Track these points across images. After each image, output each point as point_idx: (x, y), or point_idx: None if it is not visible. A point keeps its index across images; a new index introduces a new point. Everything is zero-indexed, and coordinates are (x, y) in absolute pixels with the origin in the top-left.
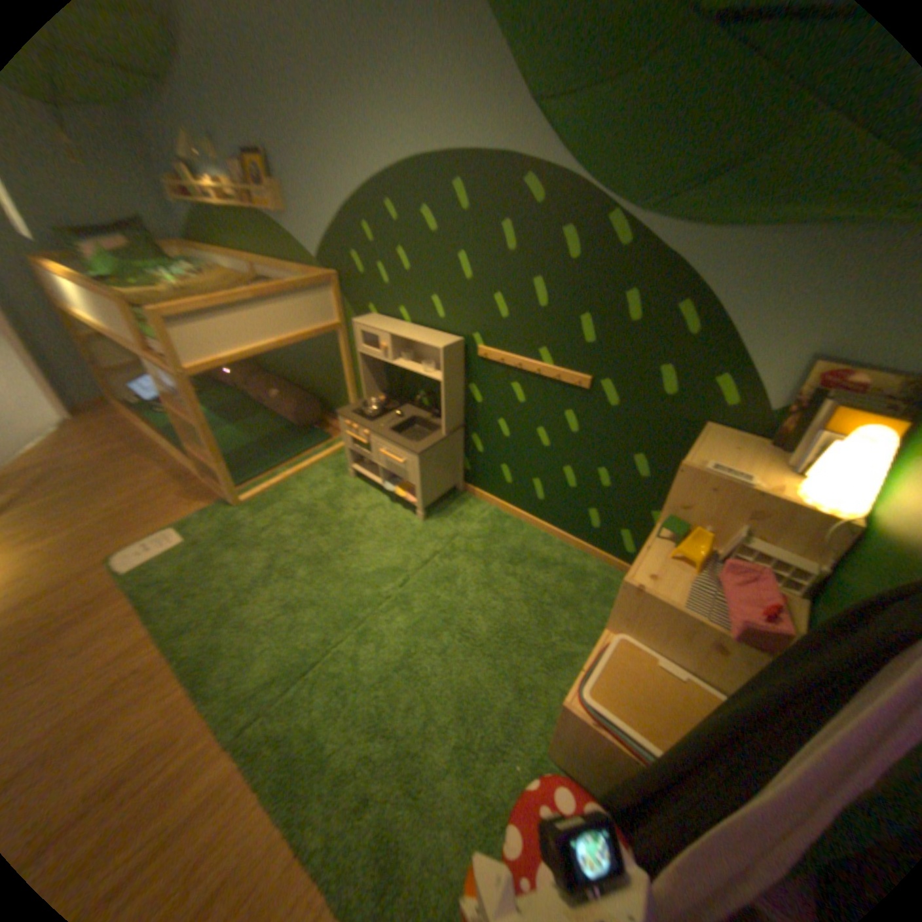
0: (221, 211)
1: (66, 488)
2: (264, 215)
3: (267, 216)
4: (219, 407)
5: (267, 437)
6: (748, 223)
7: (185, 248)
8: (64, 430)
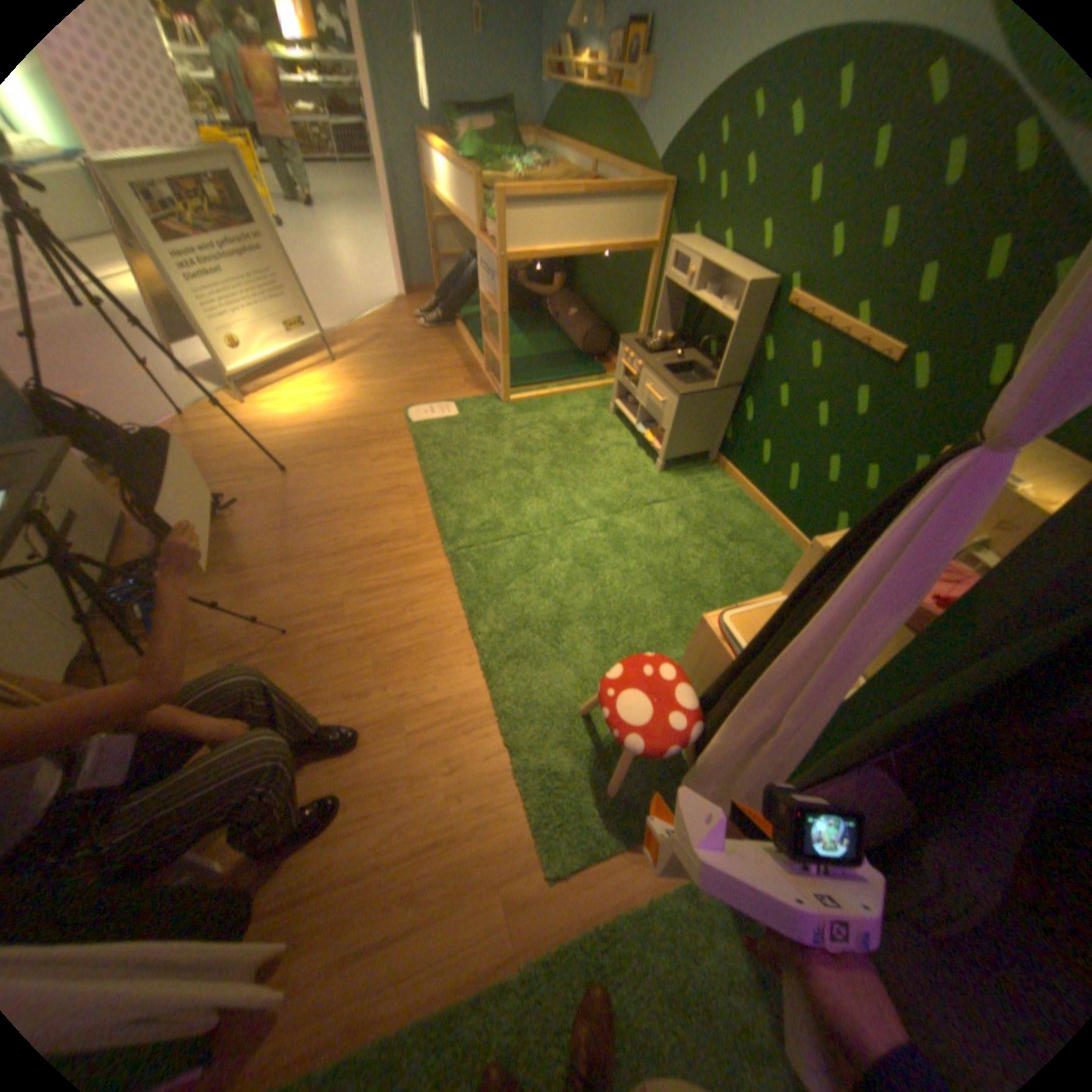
0: (585, 93)
1: (388, 349)
2: (624, 102)
3: (627, 103)
4: (516, 316)
5: (547, 355)
6: None
7: (538, 136)
8: (395, 304)
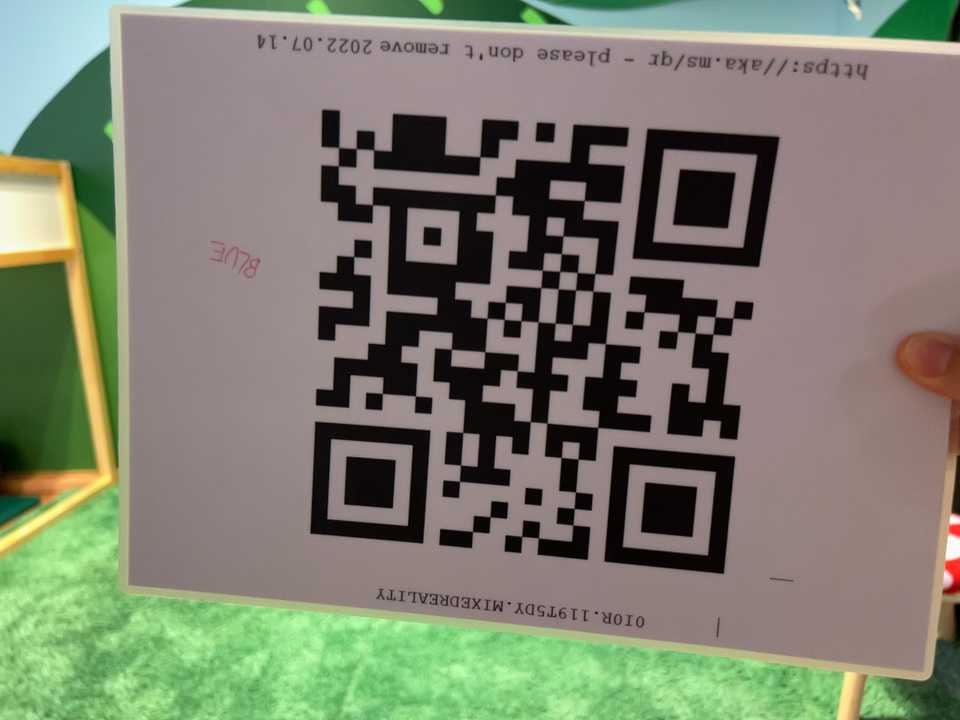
0: None
1: None
2: None
3: None
4: None
5: None
6: None
7: None
8: None
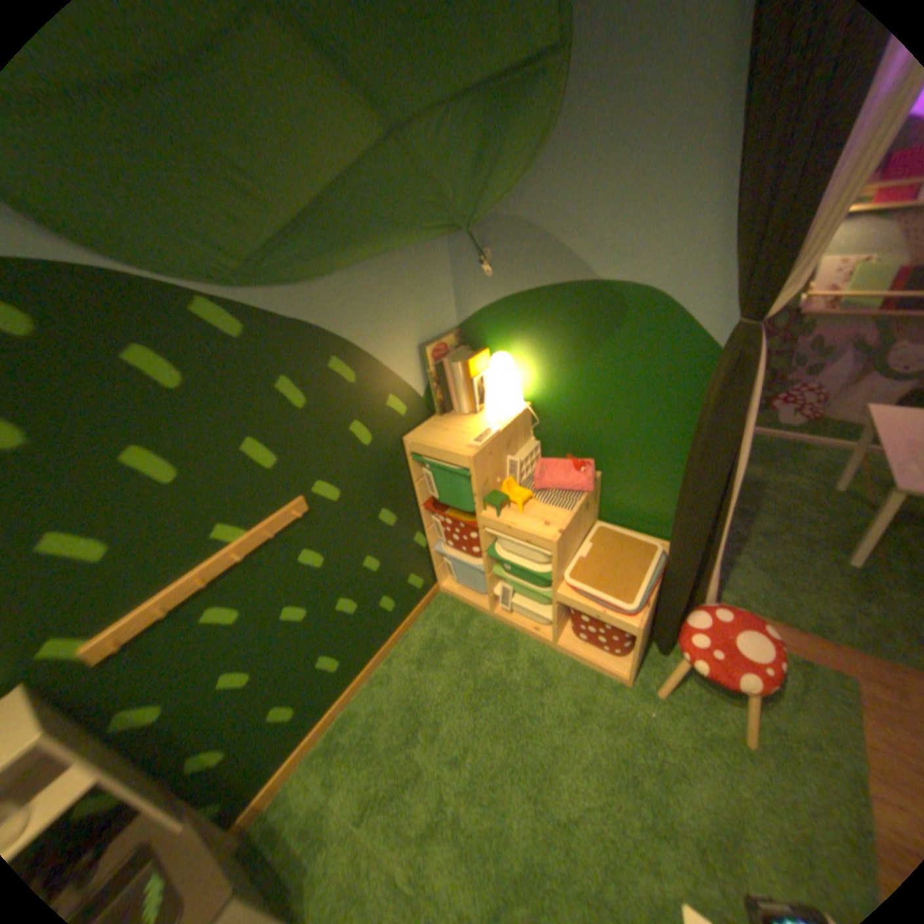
0: None
1: None
2: None
3: None
4: None
5: None
6: (340, 269)
7: None
8: None
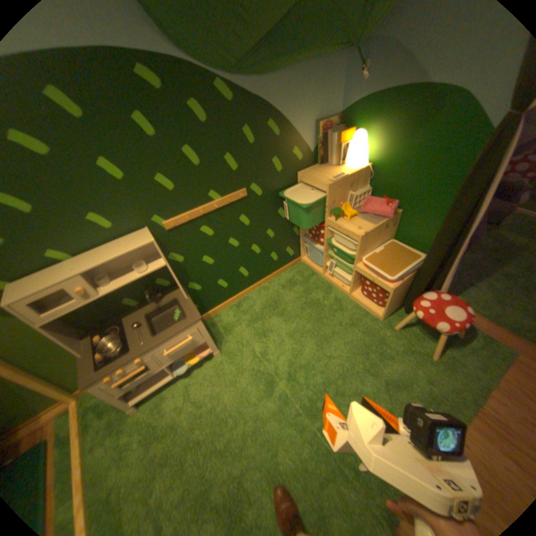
0: None
1: None
2: None
3: None
4: None
5: None
6: (281, 68)
7: None
8: None
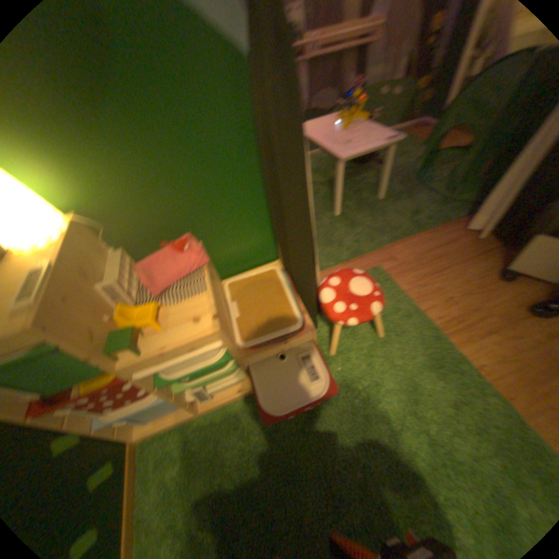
0: None
1: None
2: None
3: None
4: None
5: None
6: None
7: None
8: None
